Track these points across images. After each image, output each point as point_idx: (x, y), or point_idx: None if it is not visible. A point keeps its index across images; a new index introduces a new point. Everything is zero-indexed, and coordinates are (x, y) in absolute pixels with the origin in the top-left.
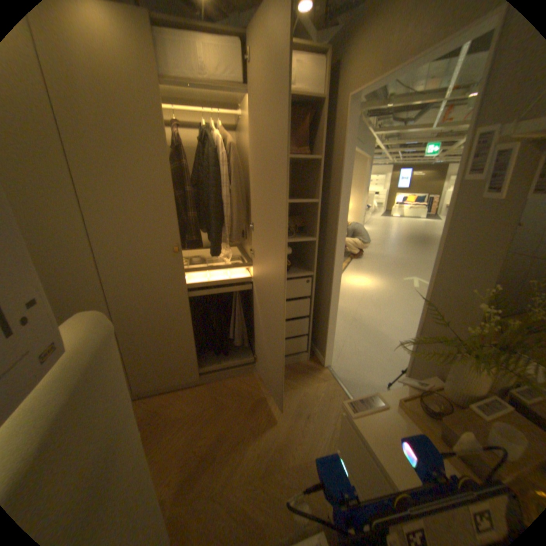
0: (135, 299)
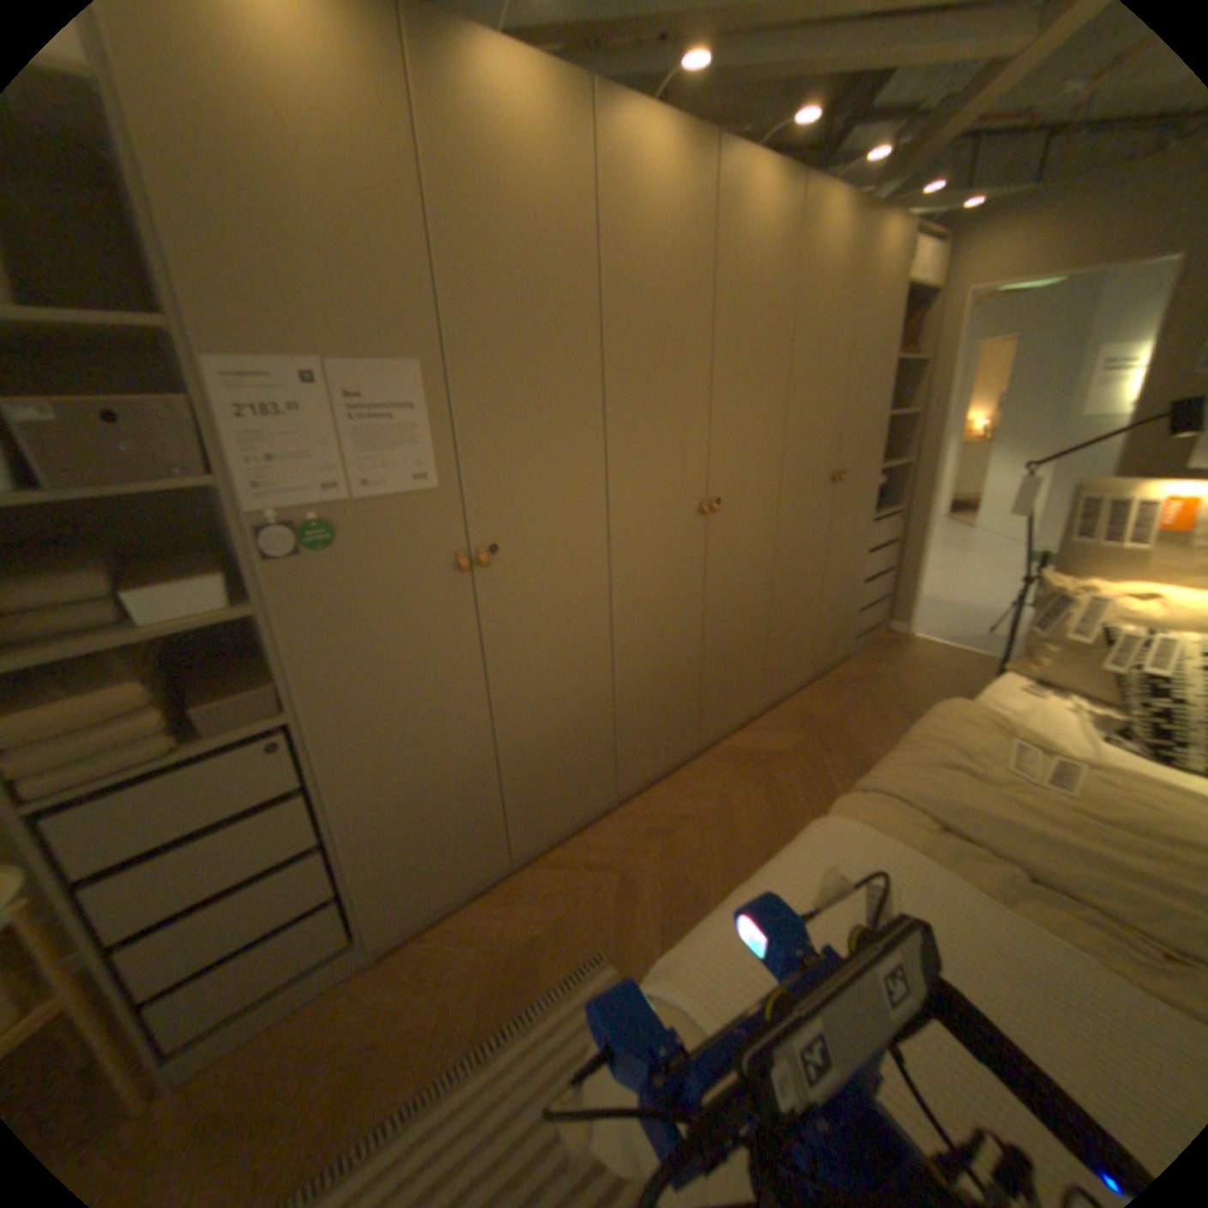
0: (795, 552)
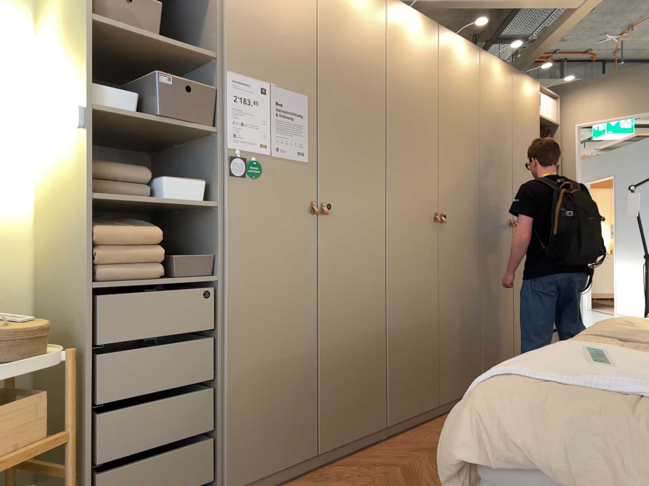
0: (493, 267)
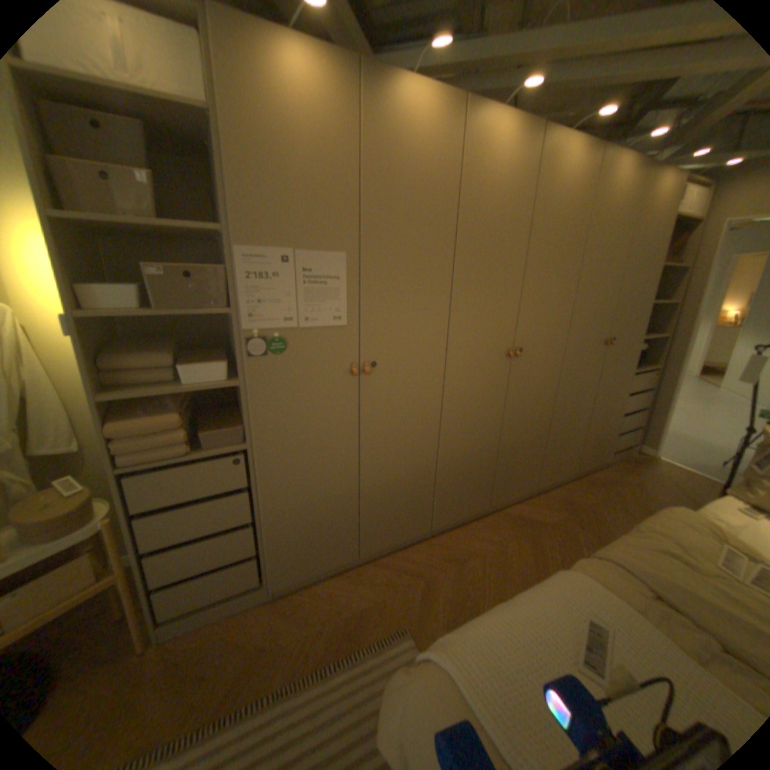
0: (572, 389)
